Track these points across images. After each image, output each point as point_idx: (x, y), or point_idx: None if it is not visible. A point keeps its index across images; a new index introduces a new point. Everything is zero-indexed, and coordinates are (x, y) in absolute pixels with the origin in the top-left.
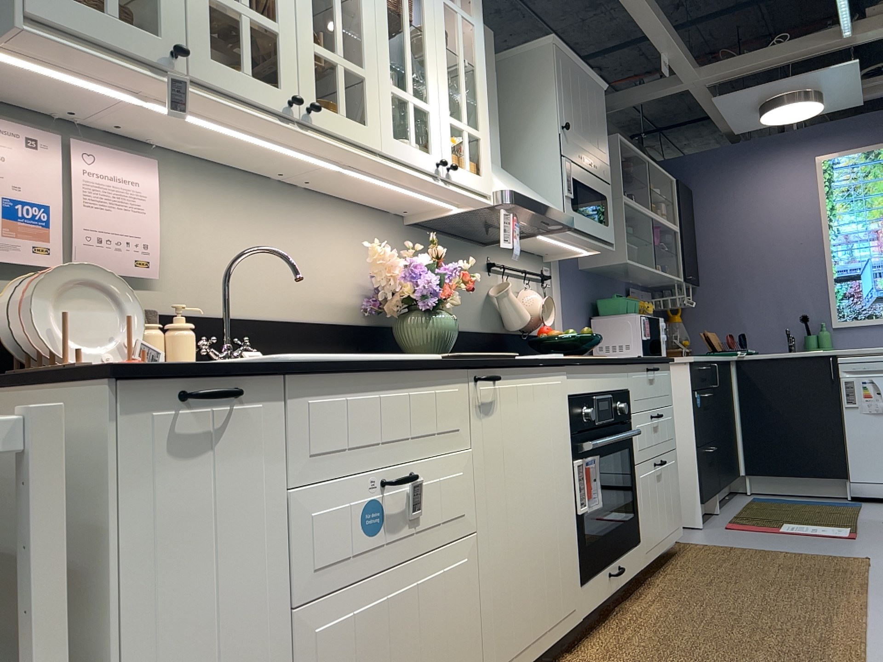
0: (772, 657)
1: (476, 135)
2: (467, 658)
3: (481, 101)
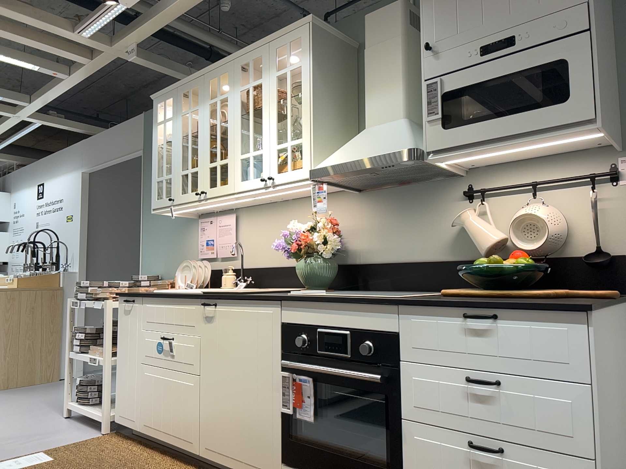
0: None
1: (296, 142)
2: (190, 427)
3: (303, 115)
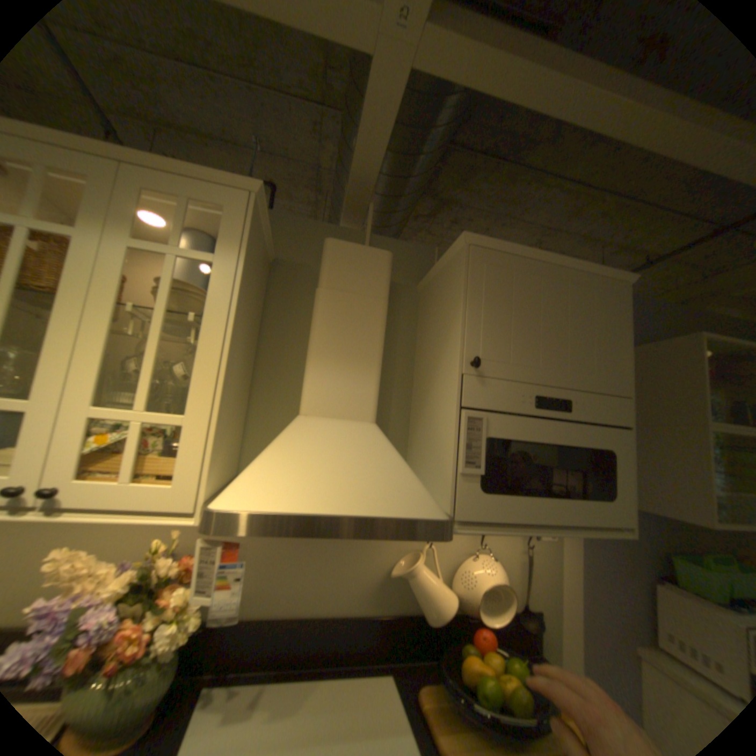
0: None
1: (165, 421)
2: None
3: (197, 366)
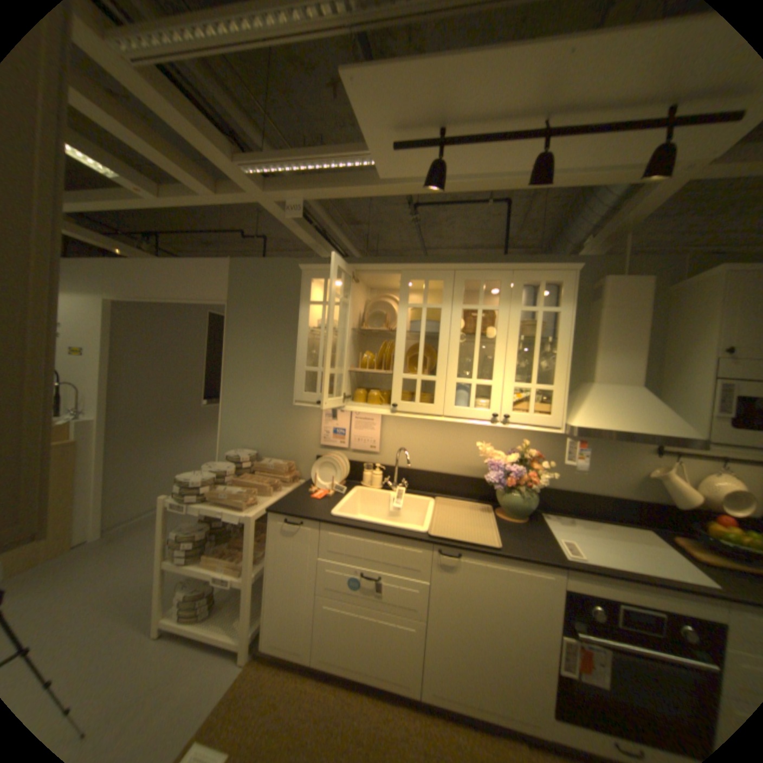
0: None
1: (546, 389)
2: (408, 673)
3: (558, 364)
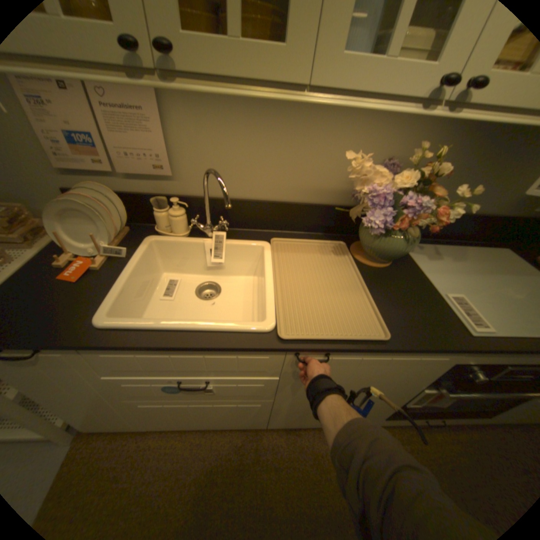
0: None
1: None
2: (254, 422)
3: None
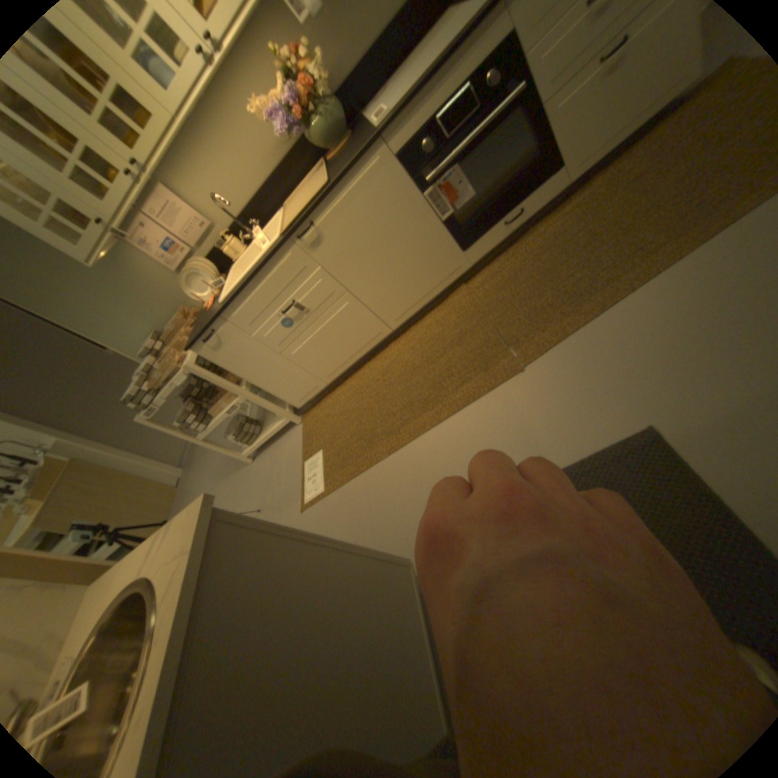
0: (553, 297)
1: None
2: (372, 326)
3: None
